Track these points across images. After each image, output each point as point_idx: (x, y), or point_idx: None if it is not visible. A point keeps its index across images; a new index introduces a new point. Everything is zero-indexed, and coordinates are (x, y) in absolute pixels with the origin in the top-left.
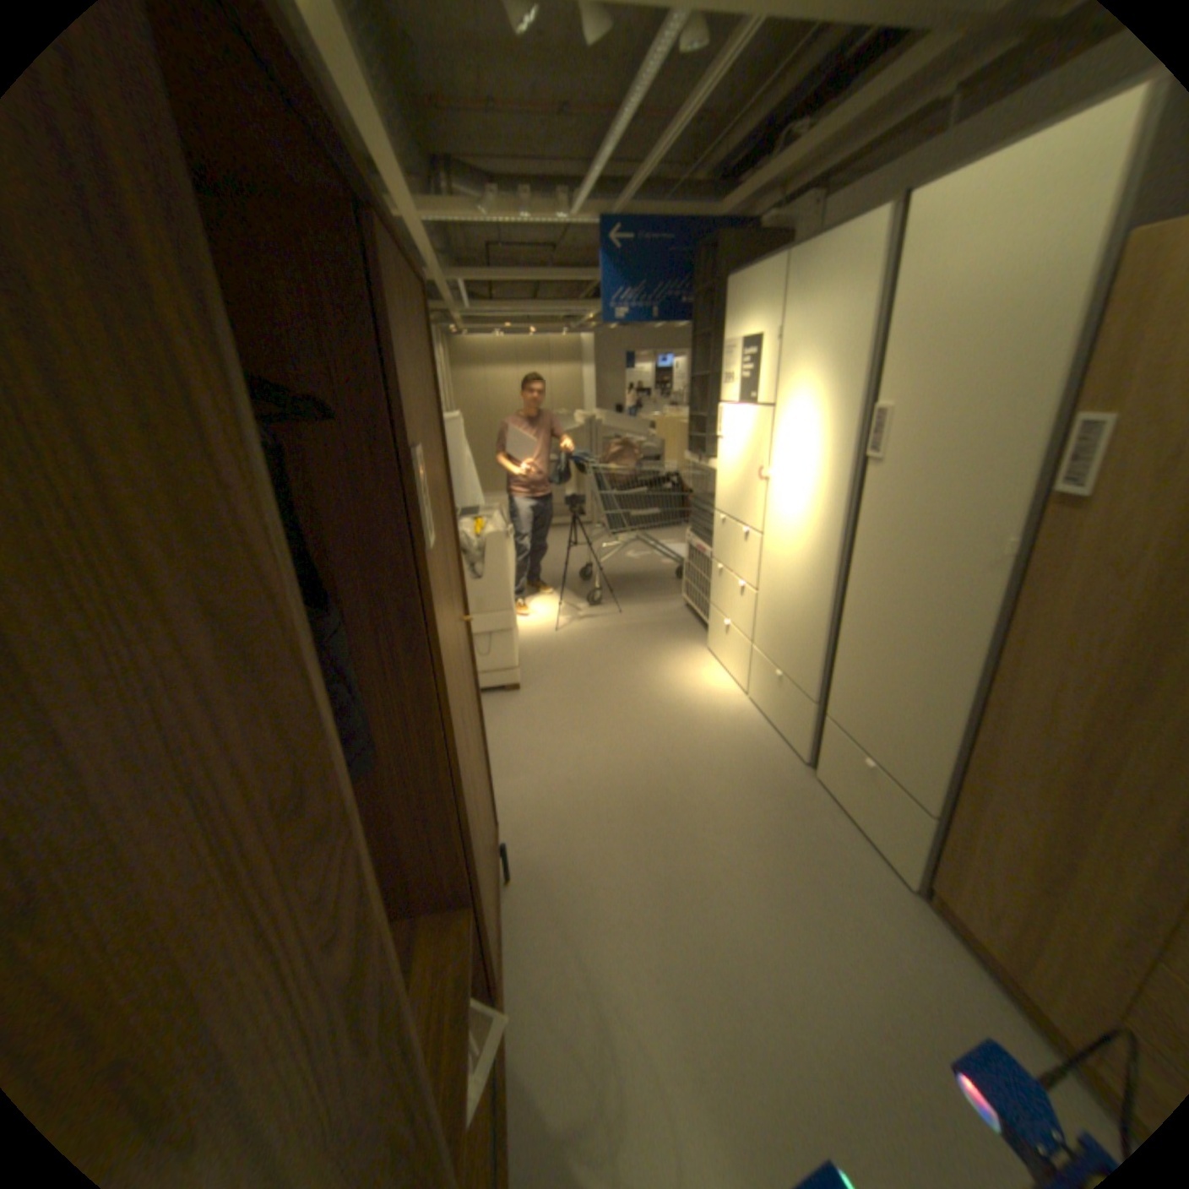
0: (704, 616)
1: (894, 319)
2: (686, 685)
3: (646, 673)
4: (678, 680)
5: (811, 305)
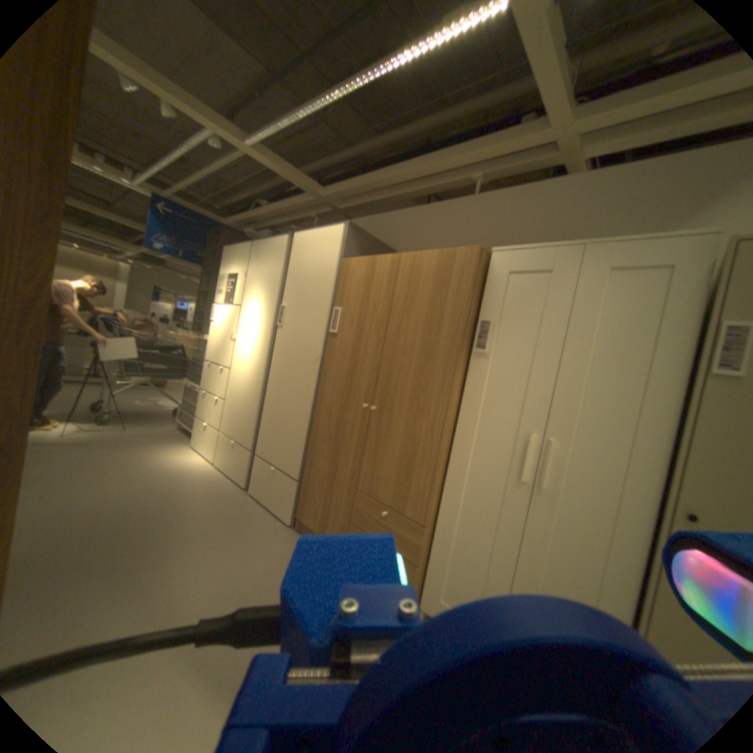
0: (190, 431)
1: (286, 275)
2: (170, 464)
3: (140, 459)
4: (165, 462)
5: (258, 266)
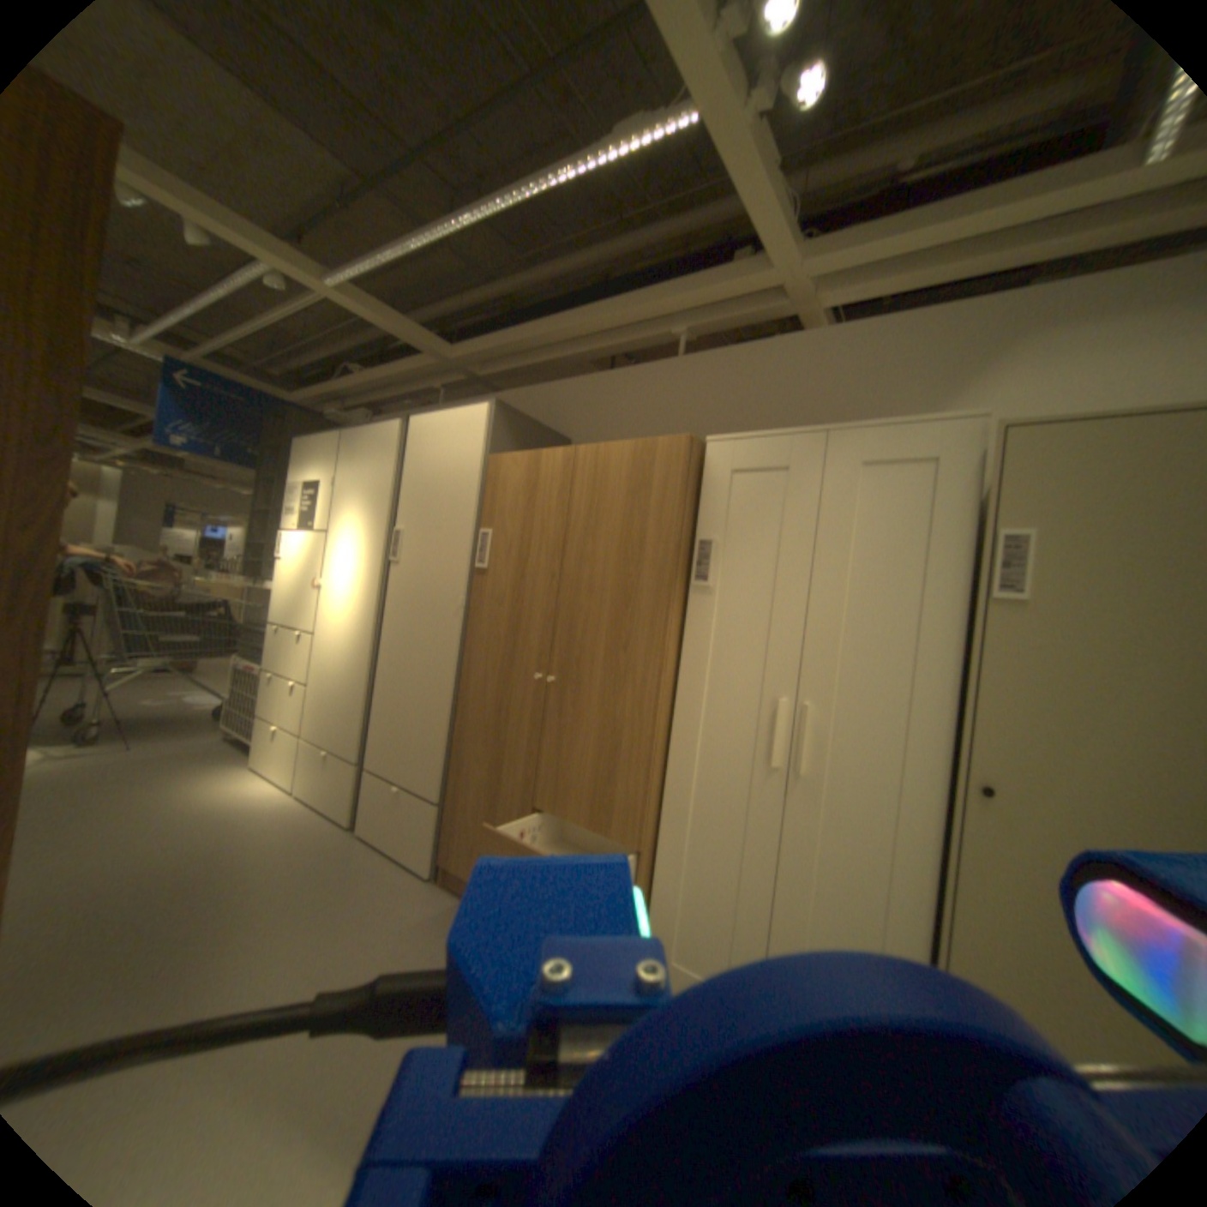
0: (243, 742)
1: (398, 482)
2: (214, 801)
3: (158, 798)
4: (203, 798)
5: (351, 468)
